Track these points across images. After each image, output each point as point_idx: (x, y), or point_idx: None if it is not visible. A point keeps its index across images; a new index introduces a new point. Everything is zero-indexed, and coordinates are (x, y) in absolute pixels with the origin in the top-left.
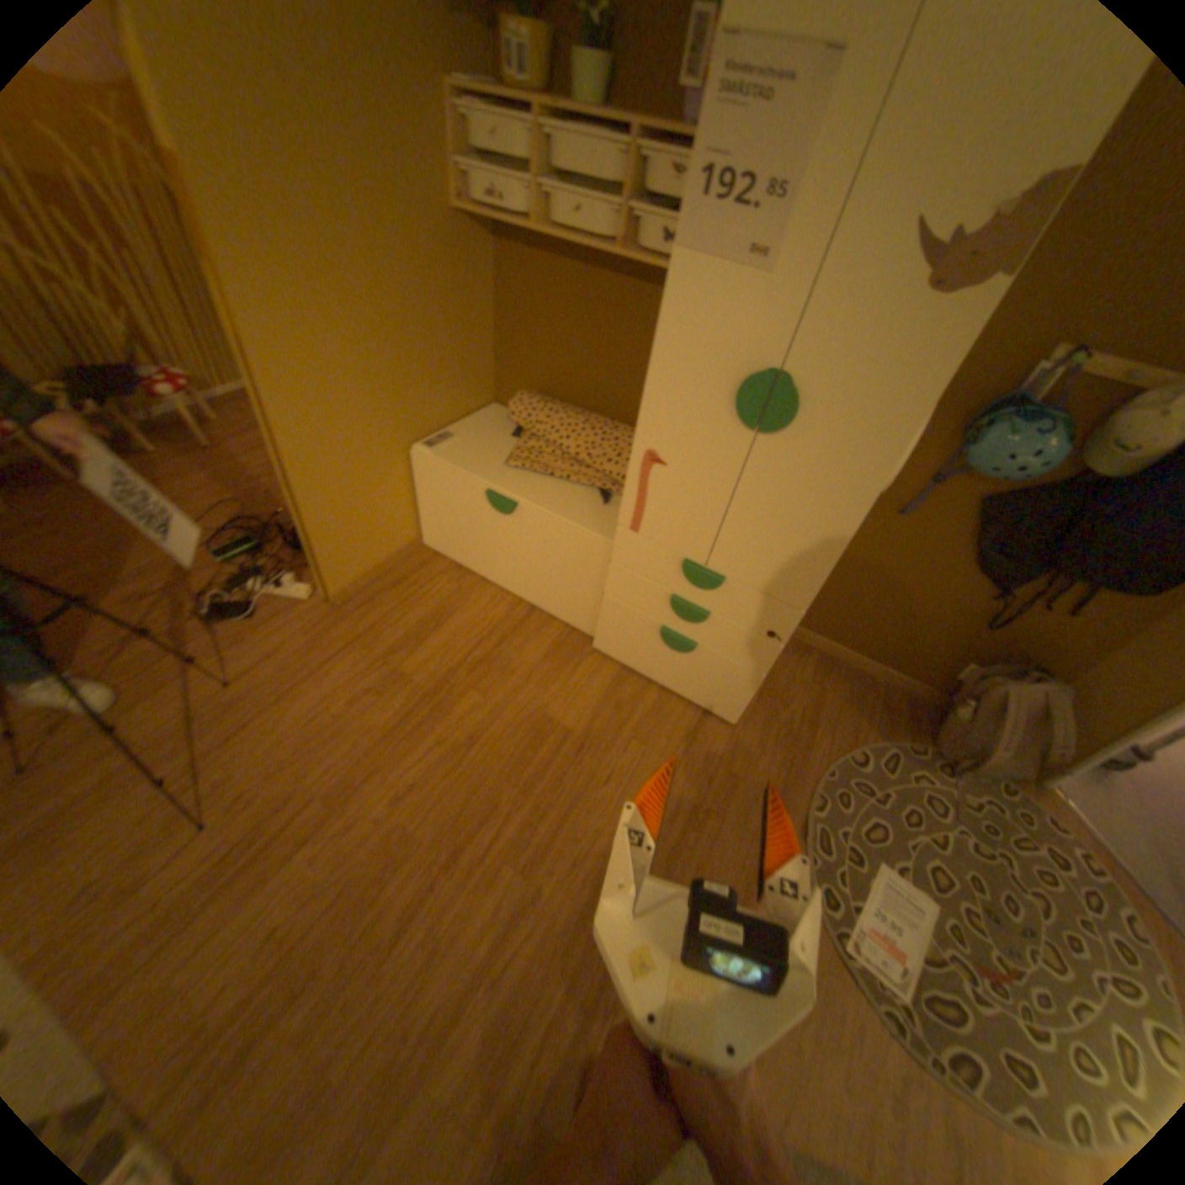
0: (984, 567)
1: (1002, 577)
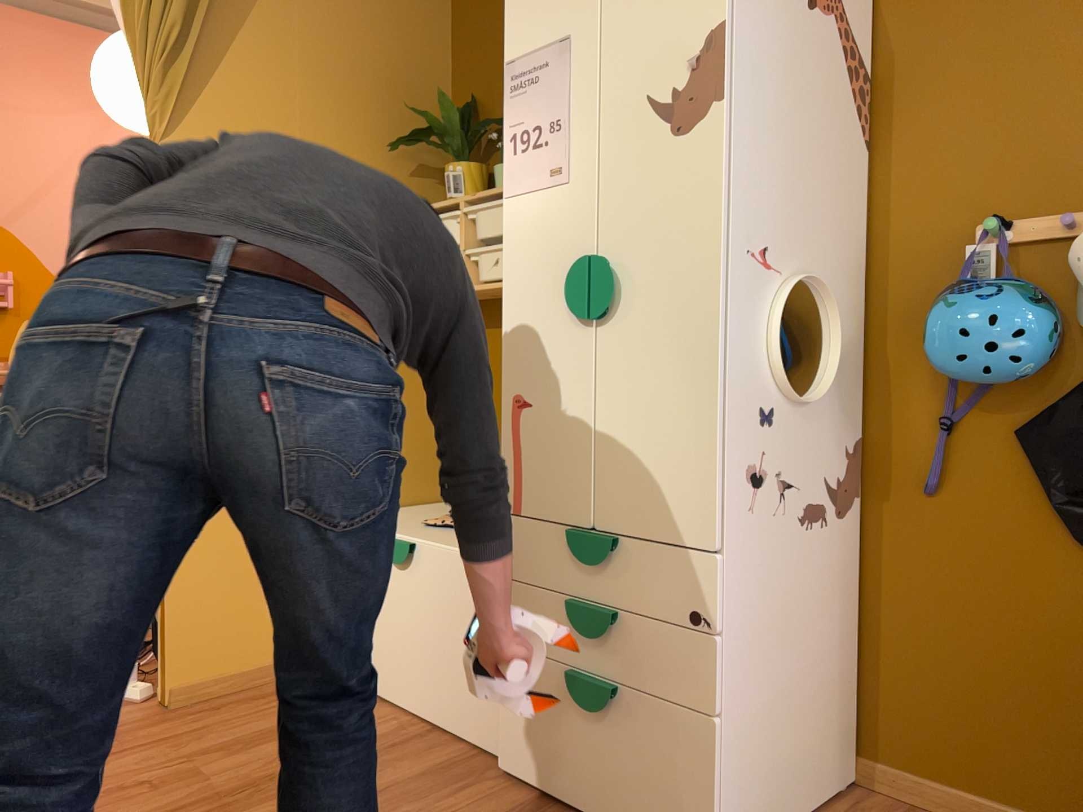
0: None
1: None
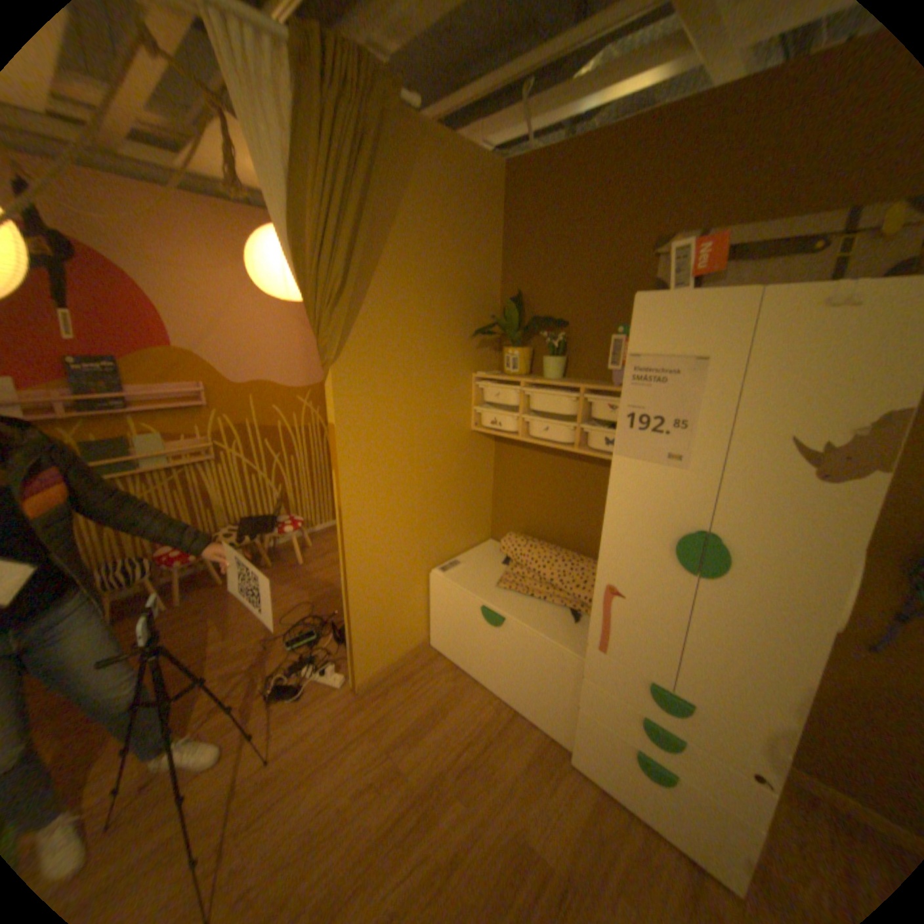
0: None
1: None
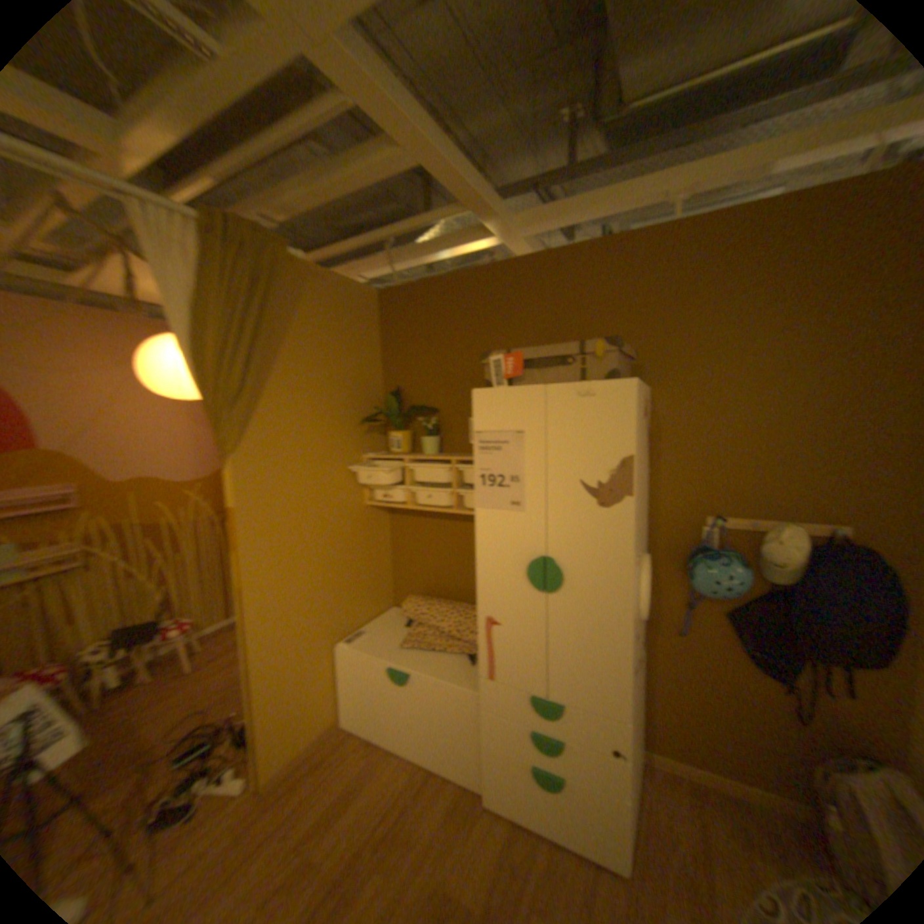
0: (761, 667)
1: (779, 673)
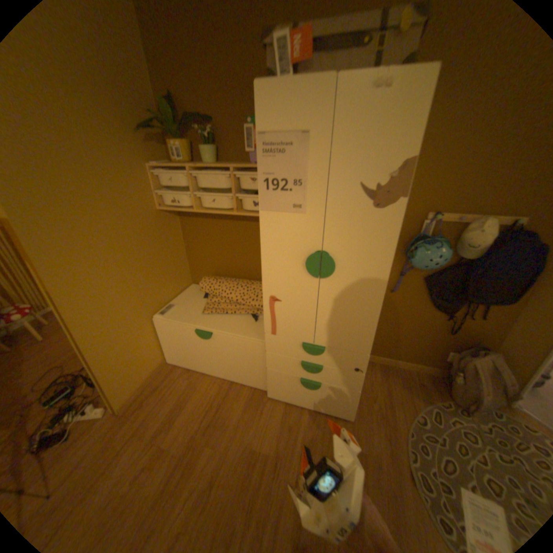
0: (438, 307)
1: (447, 310)
